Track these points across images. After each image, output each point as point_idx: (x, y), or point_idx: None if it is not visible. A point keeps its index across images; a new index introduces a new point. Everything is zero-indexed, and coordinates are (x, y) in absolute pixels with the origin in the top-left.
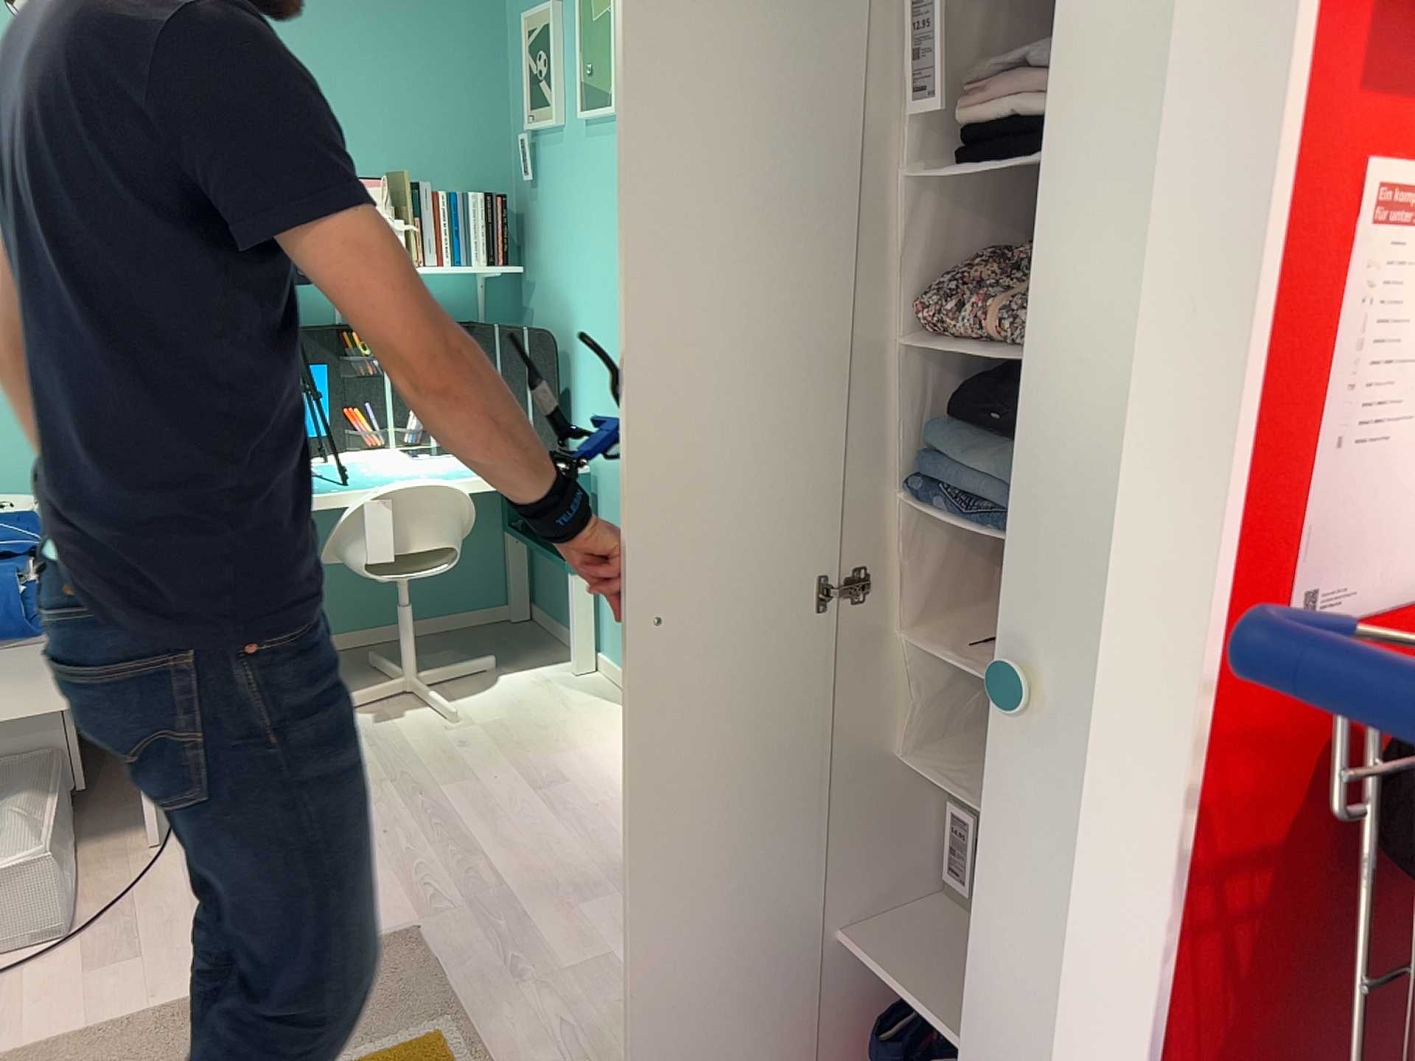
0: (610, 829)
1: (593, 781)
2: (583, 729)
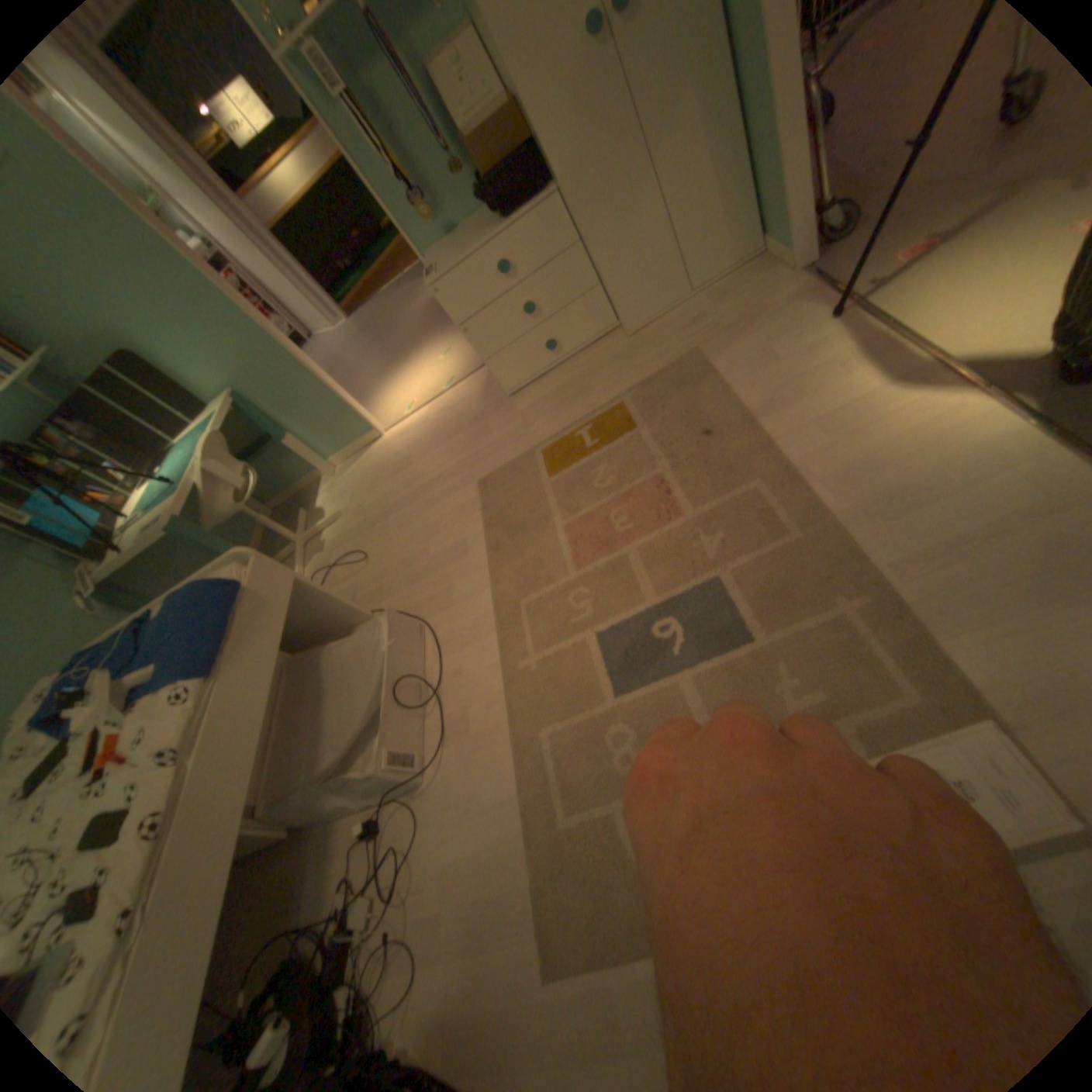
0: (447, 431)
1: (414, 445)
2: (375, 460)
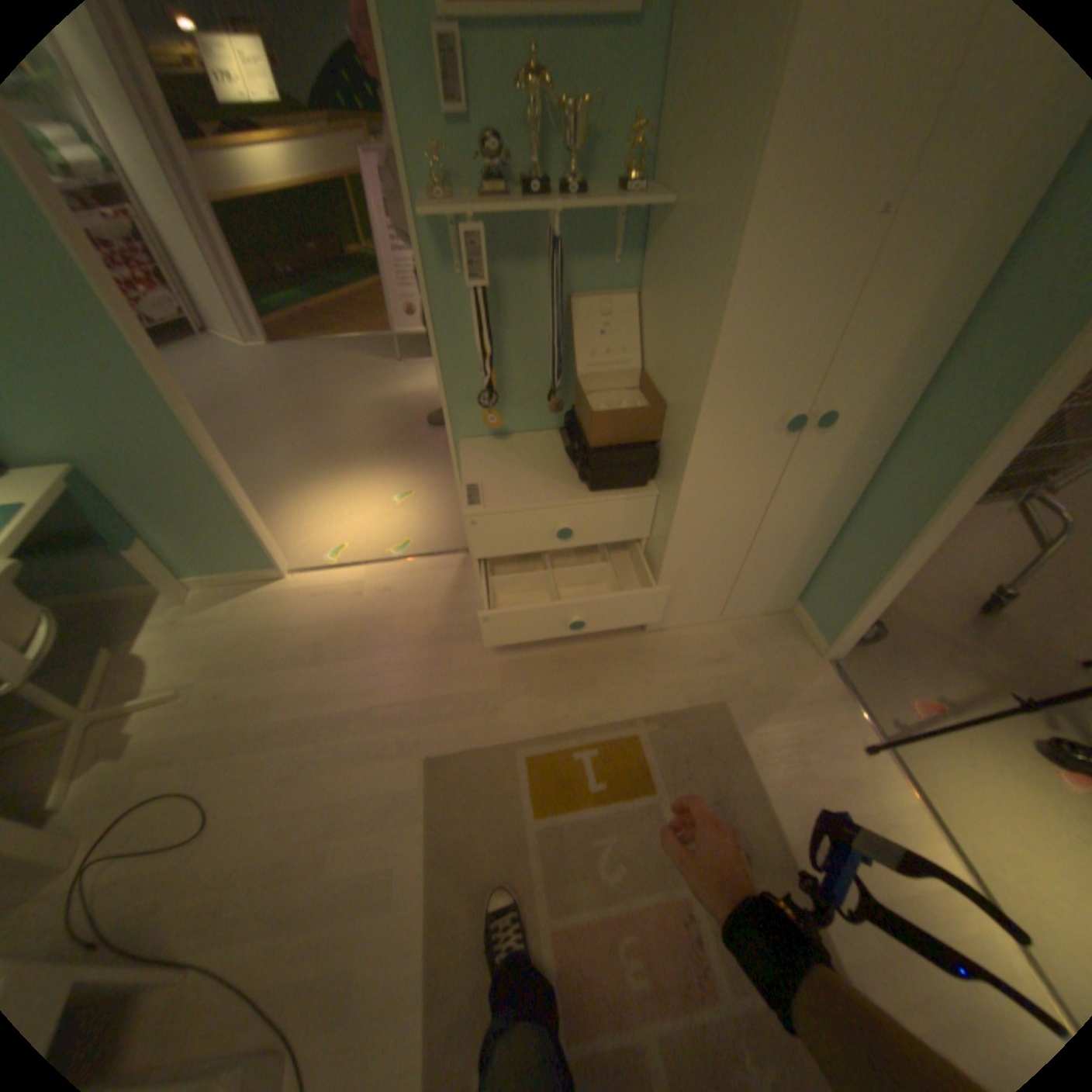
0: (390, 635)
1: (333, 630)
2: (264, 620)
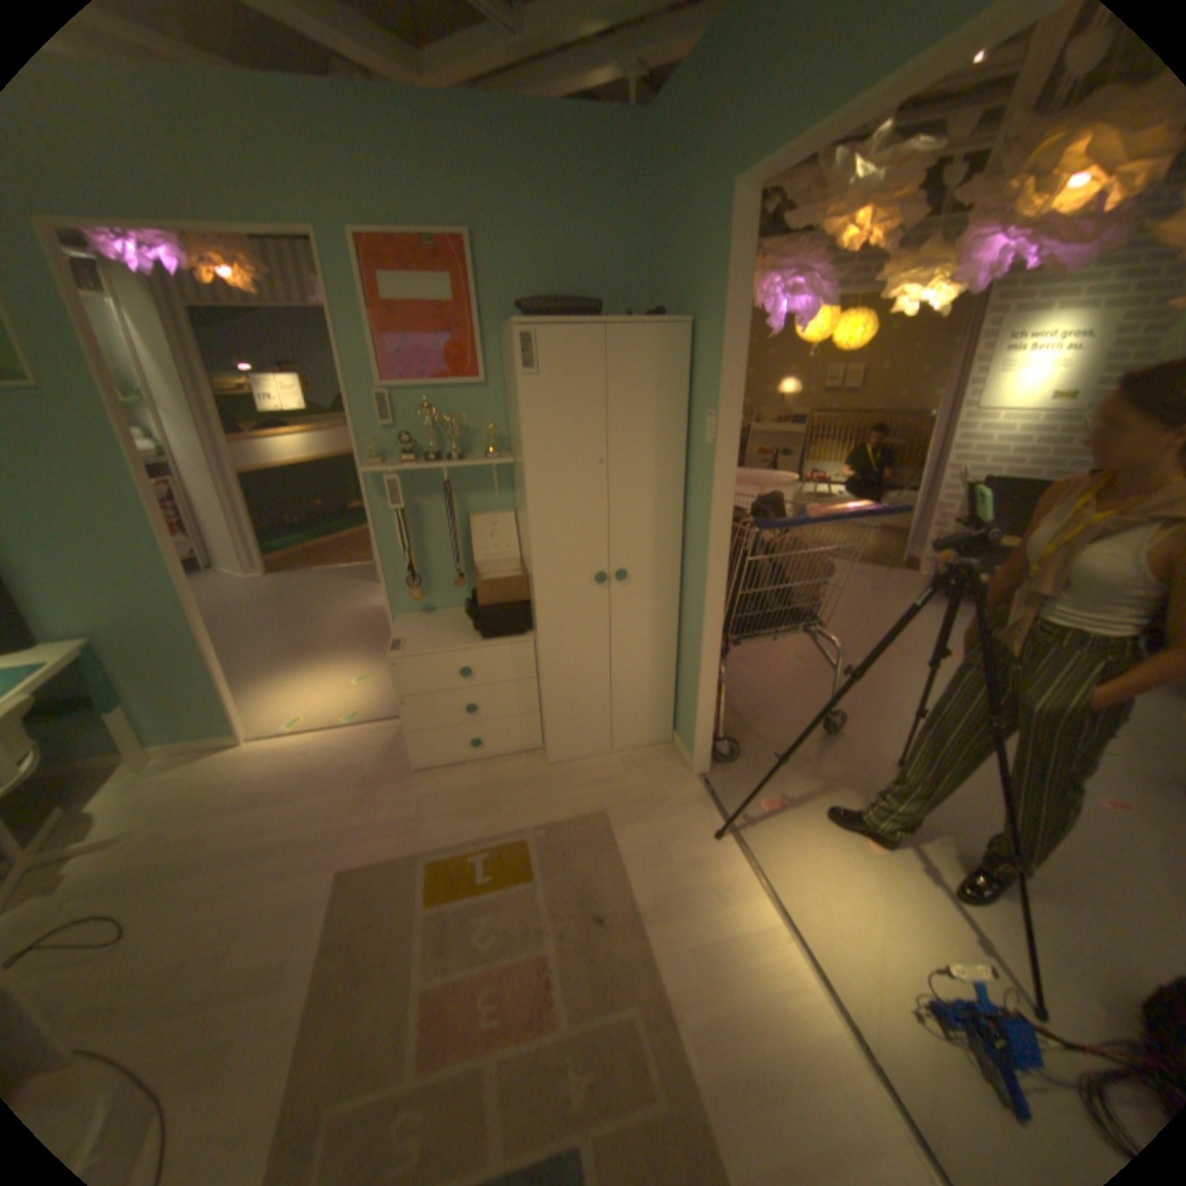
0: (325, 783)
1: (275, 783)
2: (213, 779)
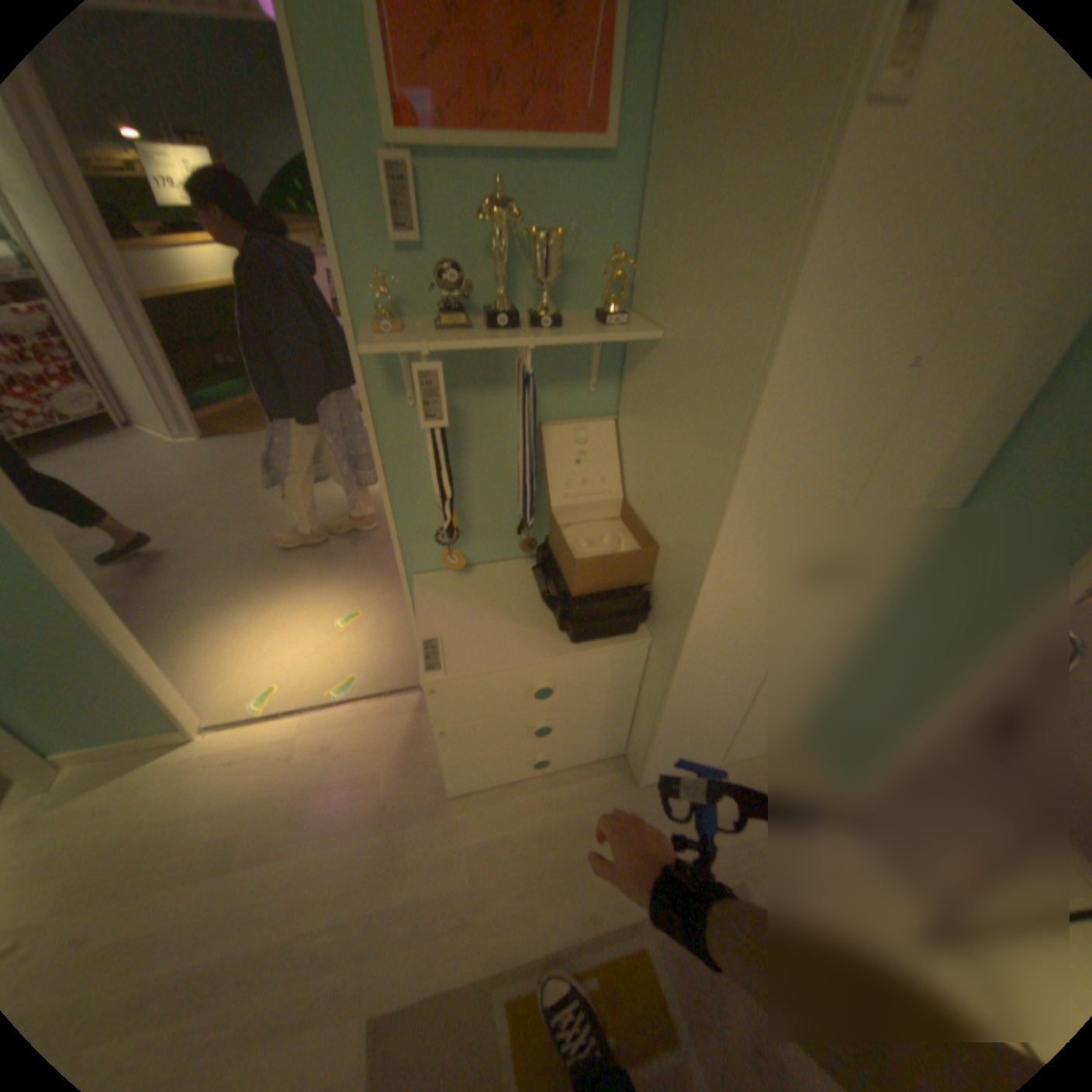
0: (326, 817)
1: (251, 816)
2: (157, 807)
